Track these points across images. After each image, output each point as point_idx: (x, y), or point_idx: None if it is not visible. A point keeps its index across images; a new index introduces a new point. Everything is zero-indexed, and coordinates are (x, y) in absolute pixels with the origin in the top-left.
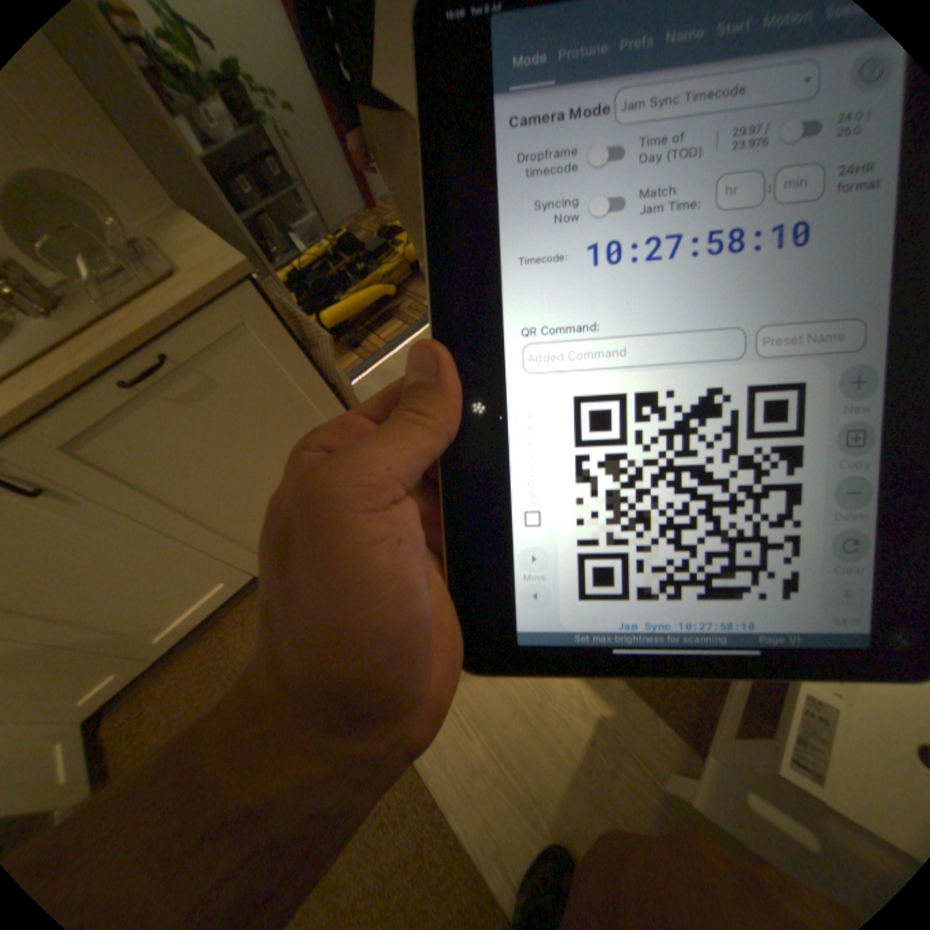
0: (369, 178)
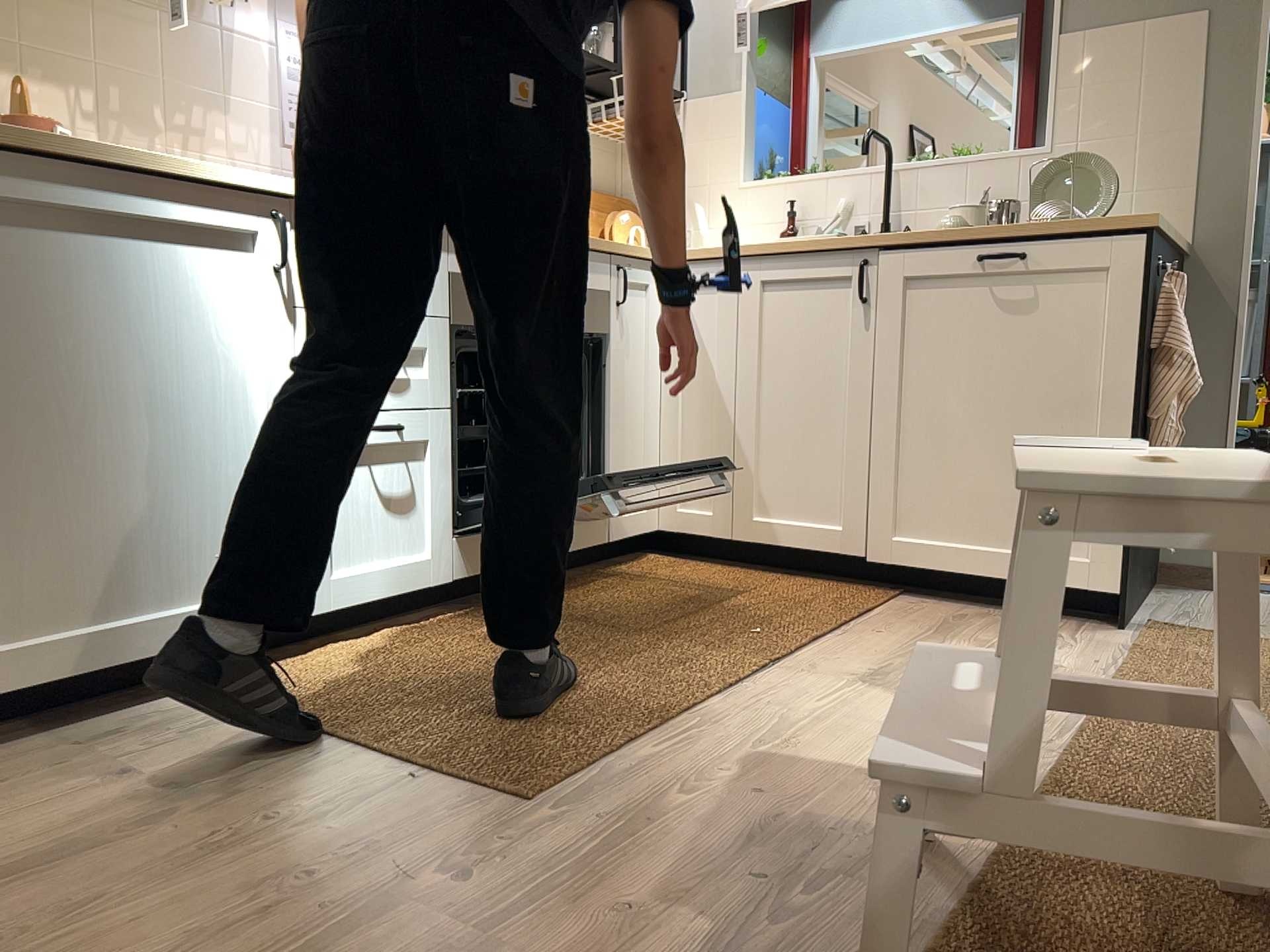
0: None
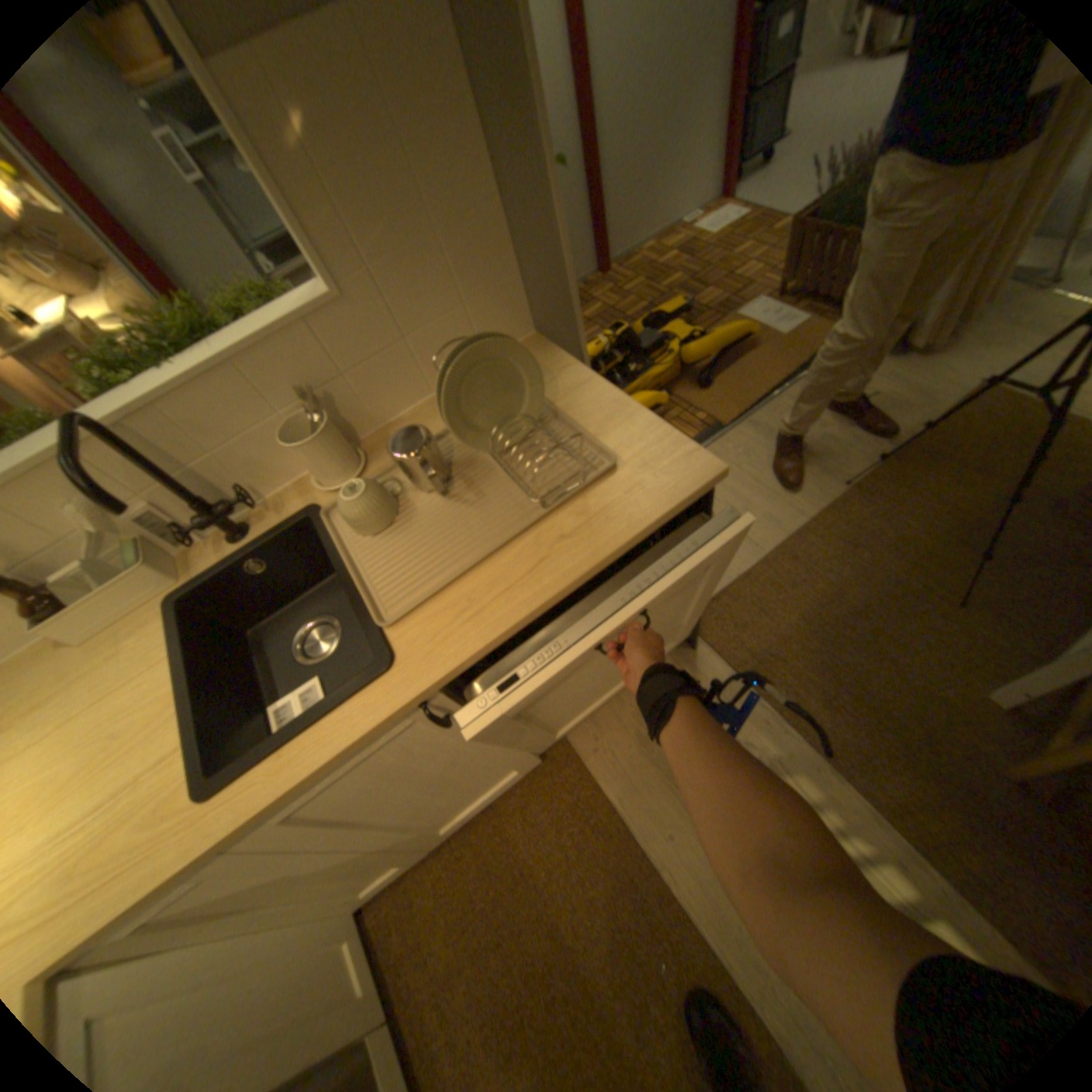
0: (608, 235)
